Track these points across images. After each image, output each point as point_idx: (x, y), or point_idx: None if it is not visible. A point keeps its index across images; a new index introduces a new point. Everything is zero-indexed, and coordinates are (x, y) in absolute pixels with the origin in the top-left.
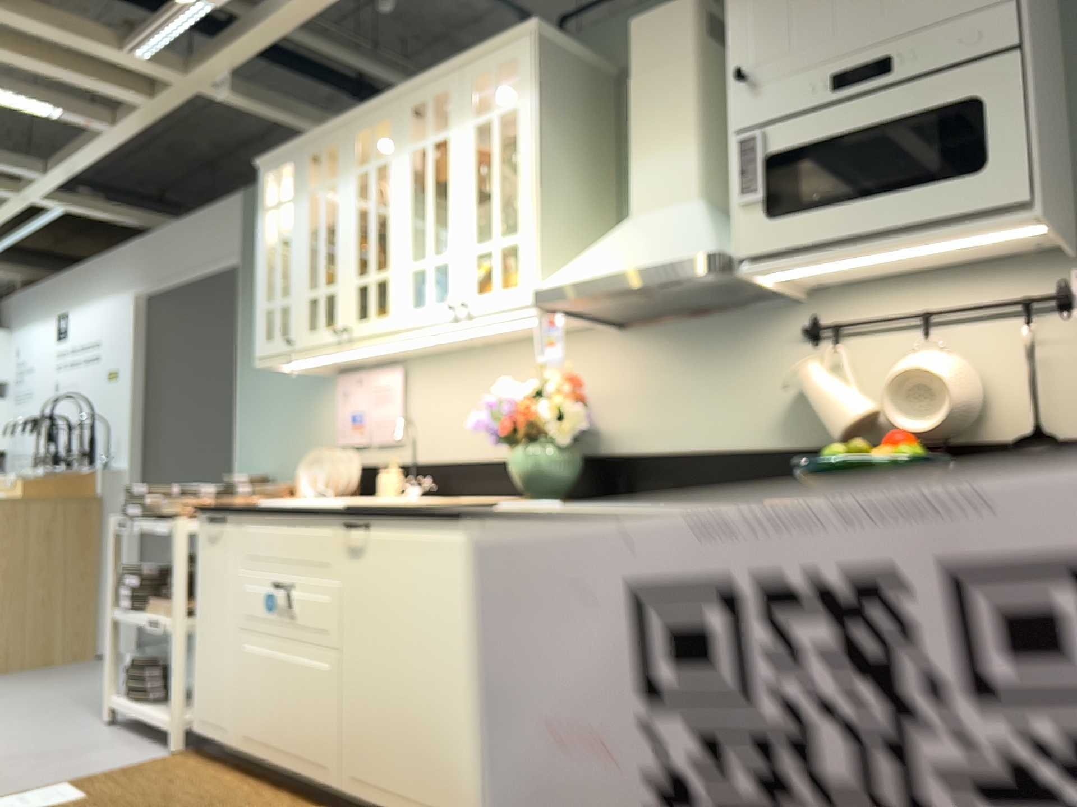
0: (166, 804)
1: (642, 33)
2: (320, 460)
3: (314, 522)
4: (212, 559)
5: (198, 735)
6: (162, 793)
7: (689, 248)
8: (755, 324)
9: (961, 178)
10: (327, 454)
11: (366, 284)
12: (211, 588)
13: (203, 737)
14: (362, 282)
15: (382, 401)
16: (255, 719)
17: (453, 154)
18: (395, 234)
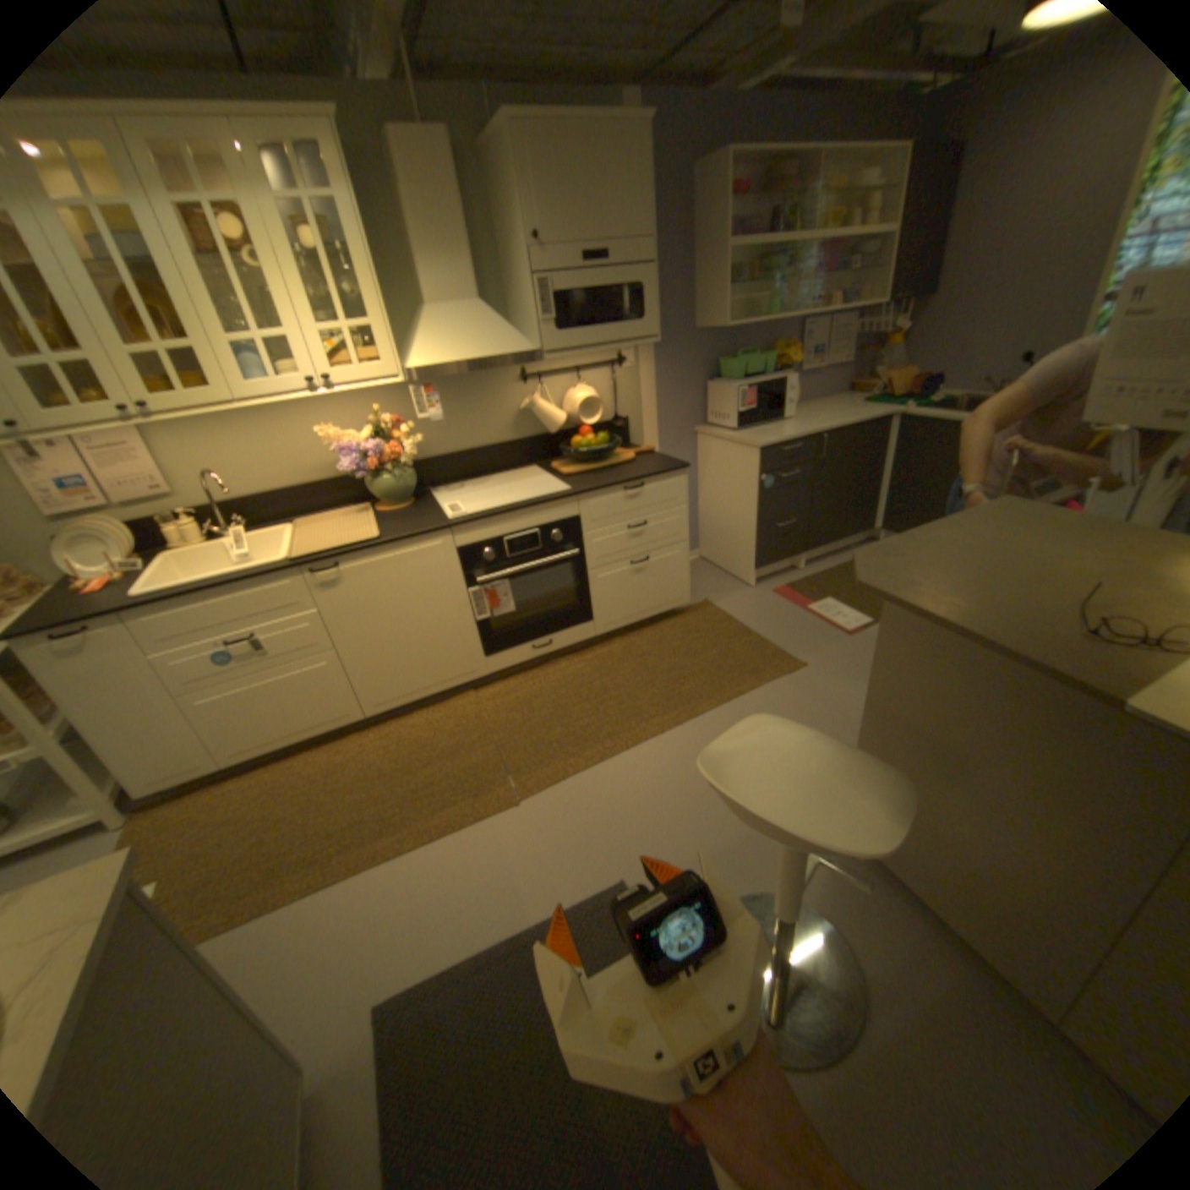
0: (240, 821)
1: (406, 144)
2: (84, 538)
3: (263, 582)
4: (86, 668)
5: (155, 793)
6: (212, 826)
7: (518, 346)
8: (492, 372)
9: (637, 322)
10: (93, 529)
11: (148, 353)
12: (102, 690)
13: (164, 790)
14: (146, 352)
15: (118, 460)
16: (245, 736)
17: (254, 225)
18: (187, 302)
